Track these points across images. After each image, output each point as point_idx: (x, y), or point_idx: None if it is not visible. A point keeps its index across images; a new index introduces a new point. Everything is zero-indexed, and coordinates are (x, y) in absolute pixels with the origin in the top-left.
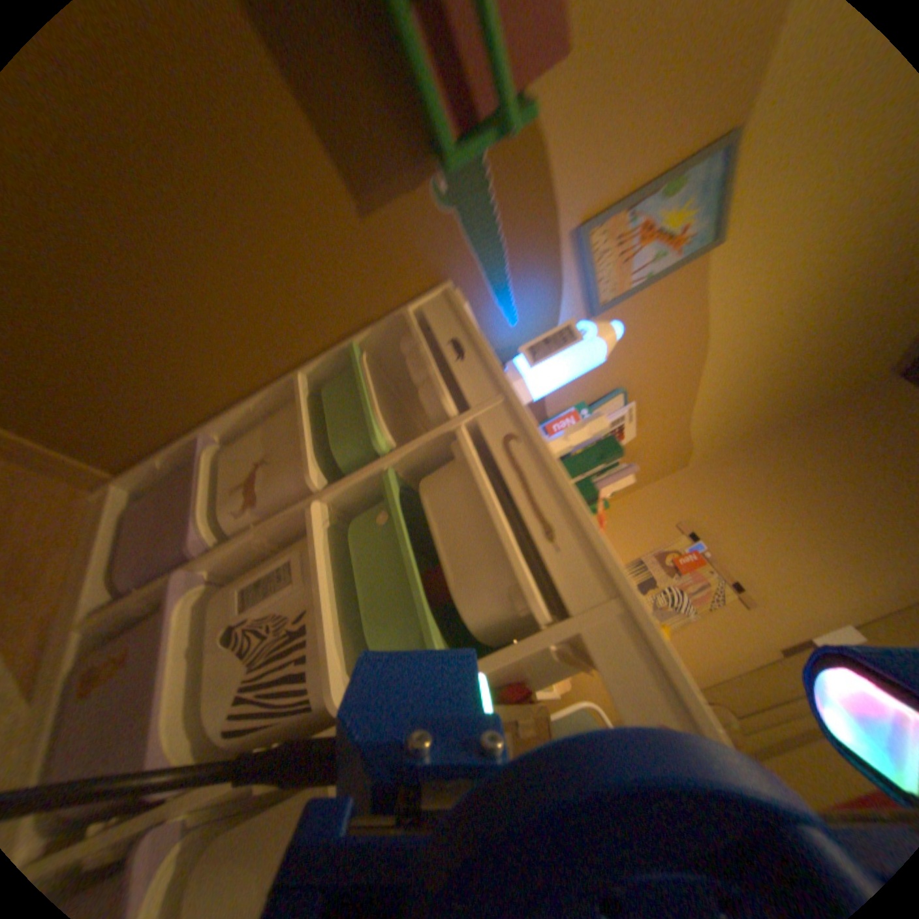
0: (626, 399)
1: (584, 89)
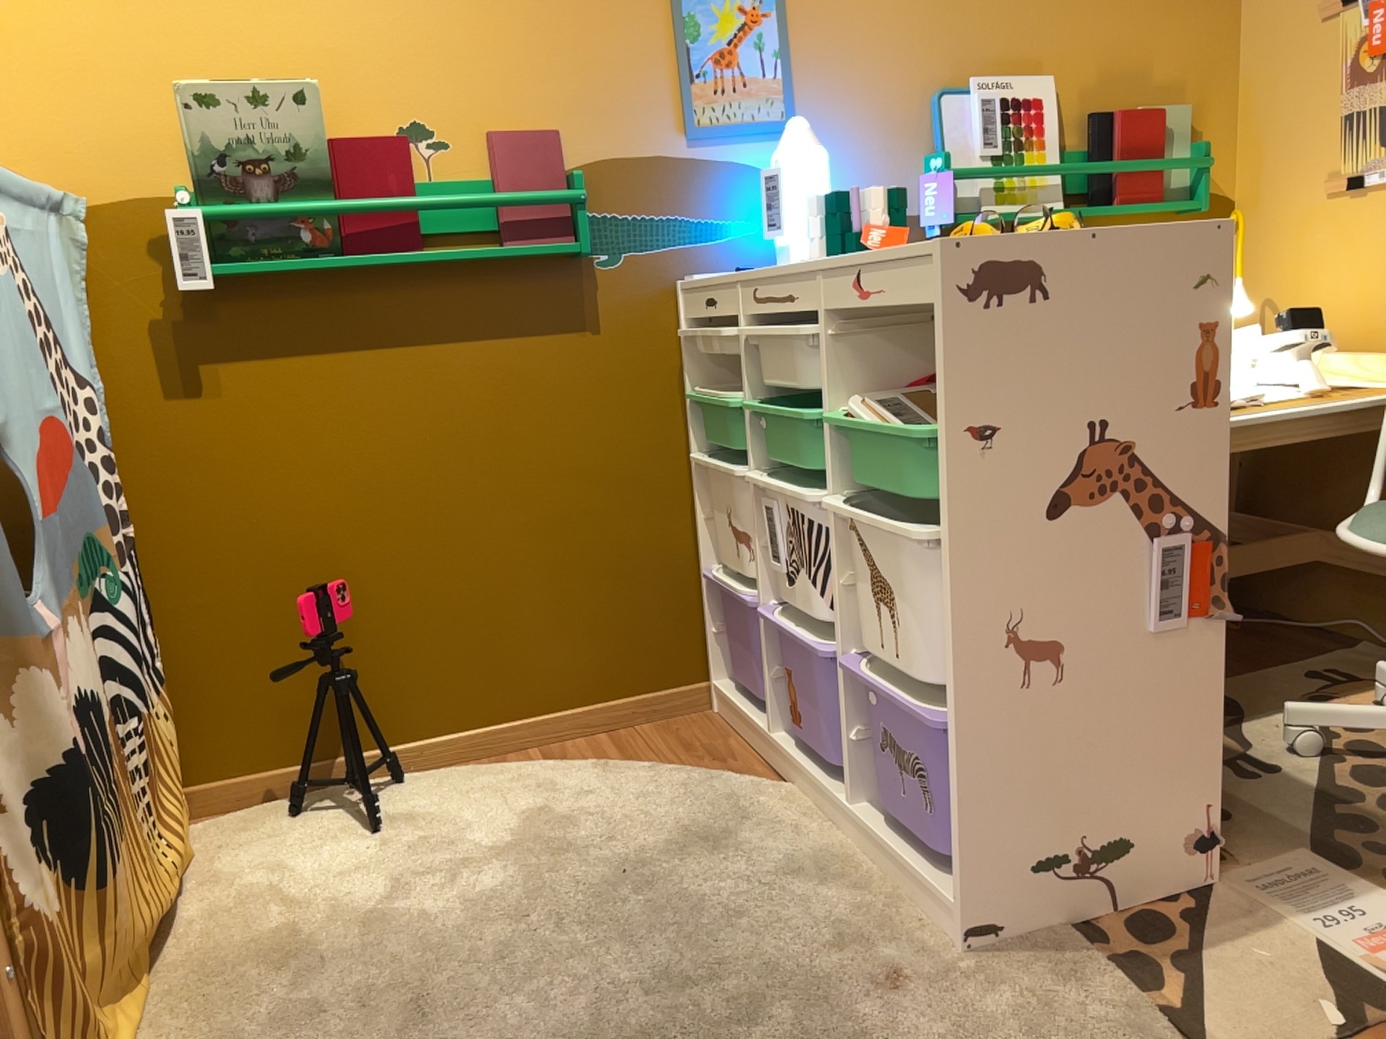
0: (945, 92)
1: (576, 119)
